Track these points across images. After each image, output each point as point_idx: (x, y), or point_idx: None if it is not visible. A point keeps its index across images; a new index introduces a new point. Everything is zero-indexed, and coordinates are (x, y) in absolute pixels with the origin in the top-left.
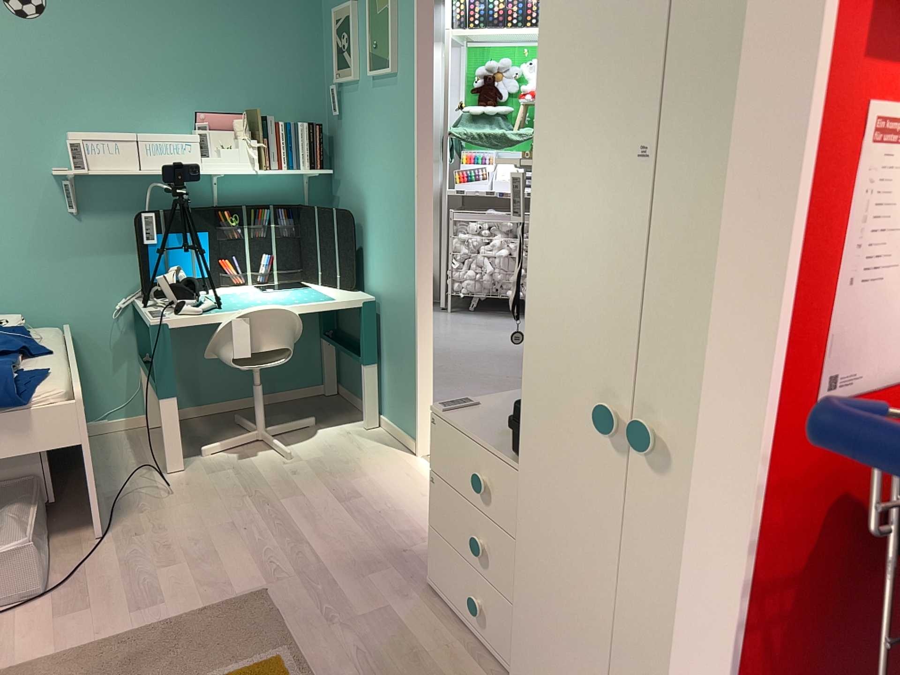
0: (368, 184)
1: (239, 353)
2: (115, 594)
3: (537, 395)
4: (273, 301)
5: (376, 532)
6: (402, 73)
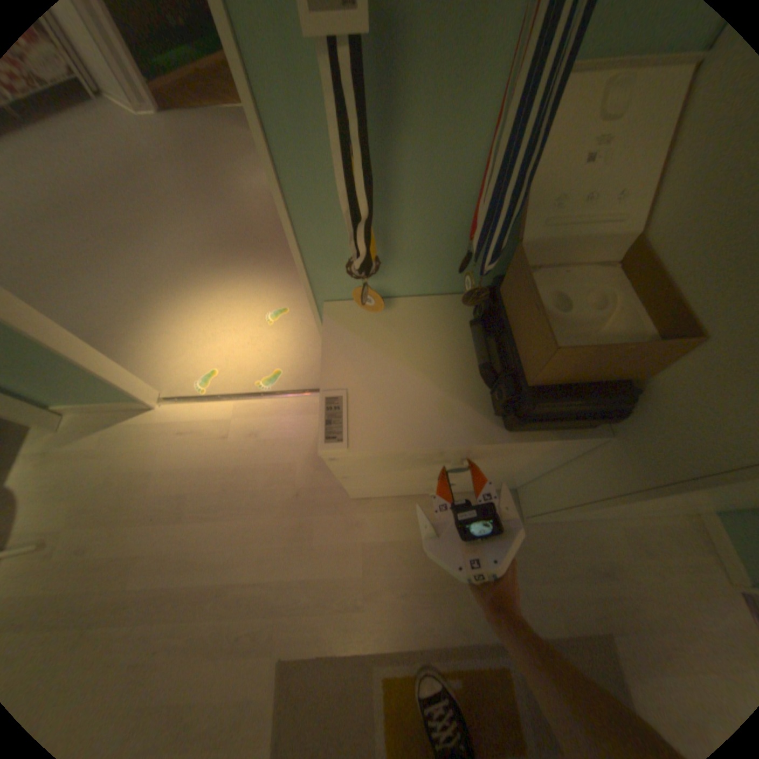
0: None
1: None
2: None
3: None
4: None
5: (253, 509)
6: None
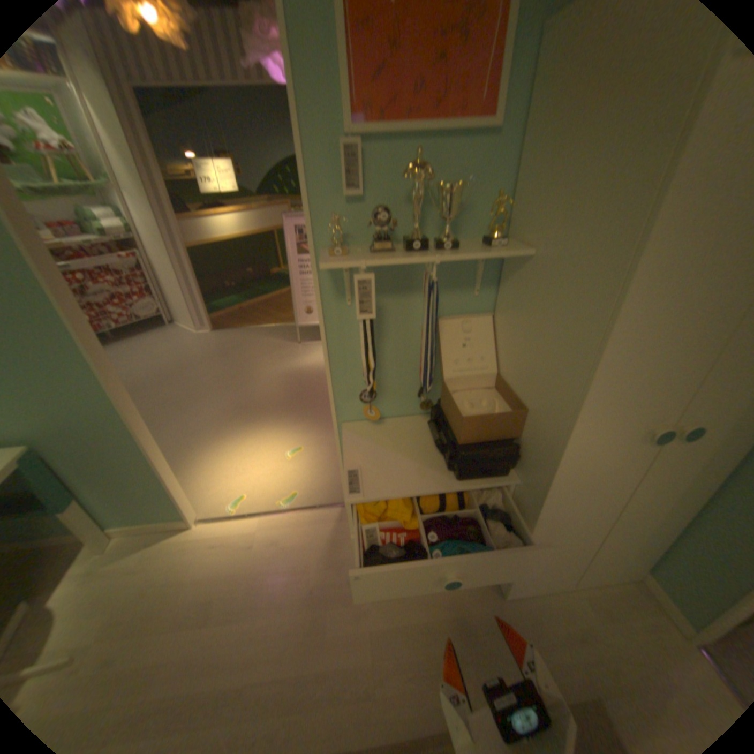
0: None
1: None
2: None
3: (583, 450)
4: None
5: (273, 607)
6: None
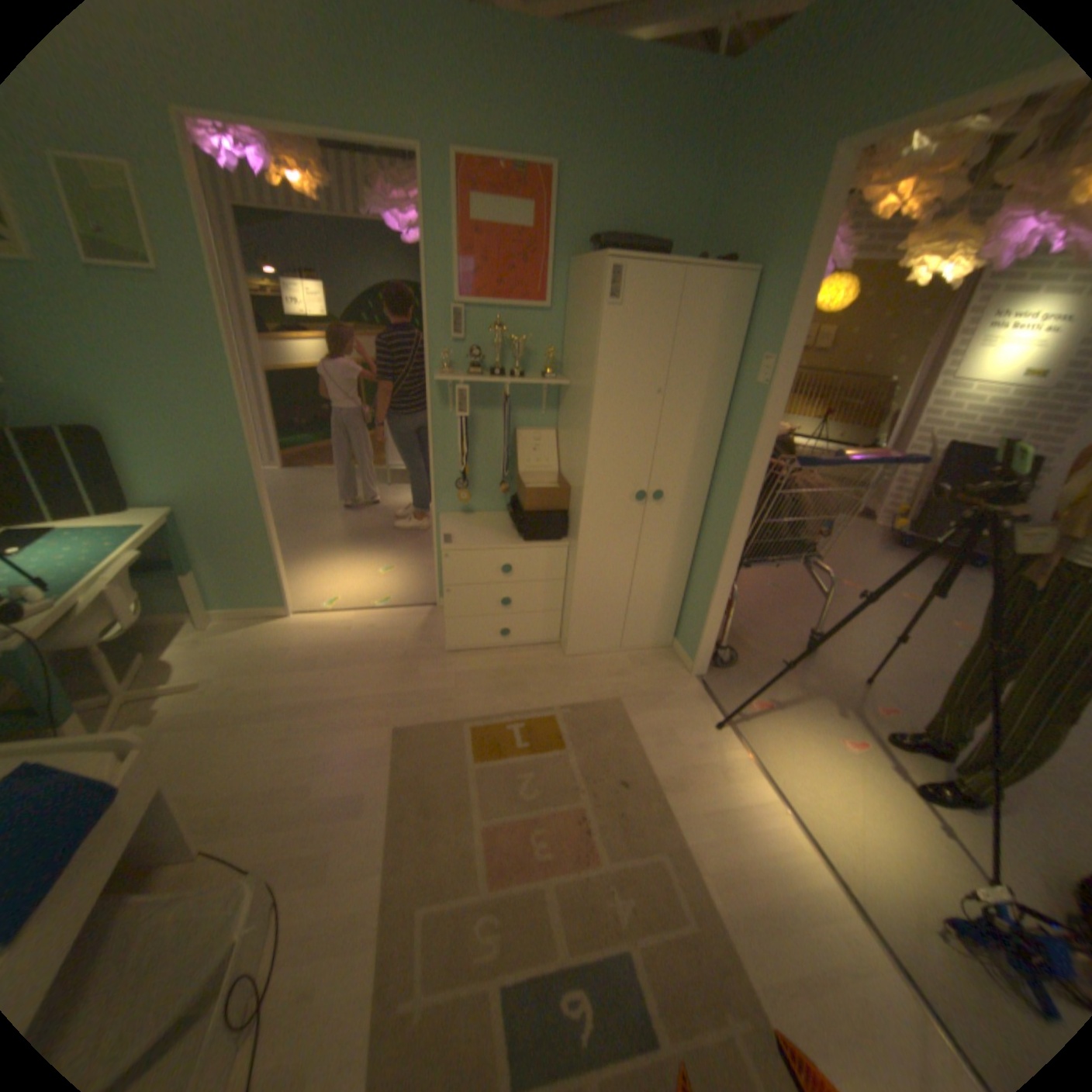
0: (105, 394)
1: (105, 626)
2: (321, 832)
3: (591, 502)
4: (79, 557)
5: (372, 661)
6: (173, 275)
